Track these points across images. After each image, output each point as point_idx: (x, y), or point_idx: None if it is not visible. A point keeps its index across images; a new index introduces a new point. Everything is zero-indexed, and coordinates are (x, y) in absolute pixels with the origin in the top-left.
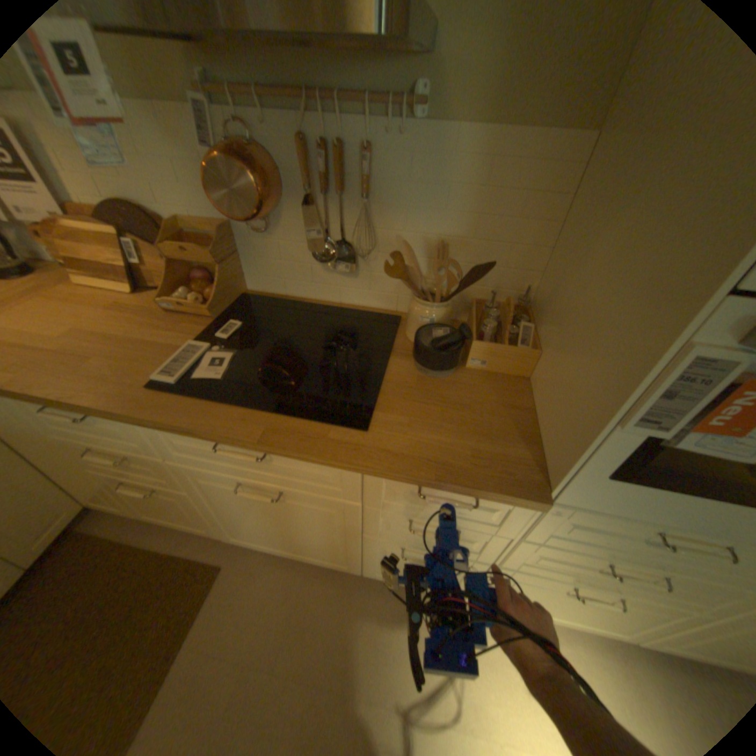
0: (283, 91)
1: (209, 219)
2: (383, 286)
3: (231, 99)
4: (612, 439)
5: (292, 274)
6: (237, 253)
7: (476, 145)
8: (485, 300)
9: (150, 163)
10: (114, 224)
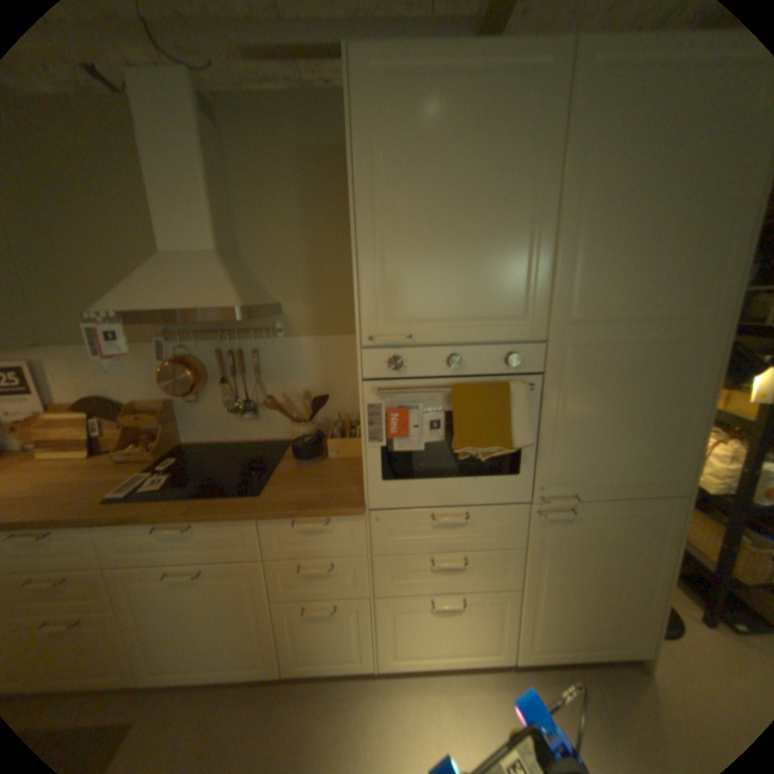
0: (209, 333)
1: (158, 399)
2: (277, 422)
3: (179, 338)
4: (367, 453)
5: (215, 425)
6: (176, 418)
7: (311, 345)
8: (338, 419)
9: (122, 372)
10: (86, 411)
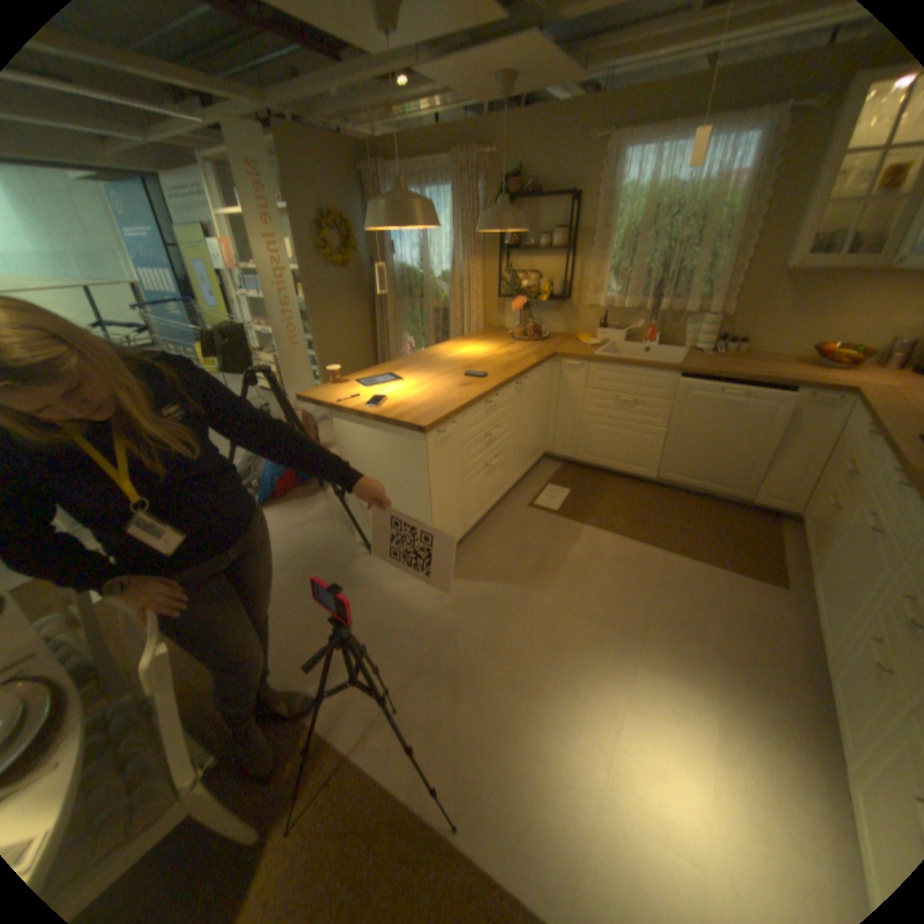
0: None
1: None
2: None
3: None
4: None
5: None
6: None
7: None
8: None
9: None
10: None
